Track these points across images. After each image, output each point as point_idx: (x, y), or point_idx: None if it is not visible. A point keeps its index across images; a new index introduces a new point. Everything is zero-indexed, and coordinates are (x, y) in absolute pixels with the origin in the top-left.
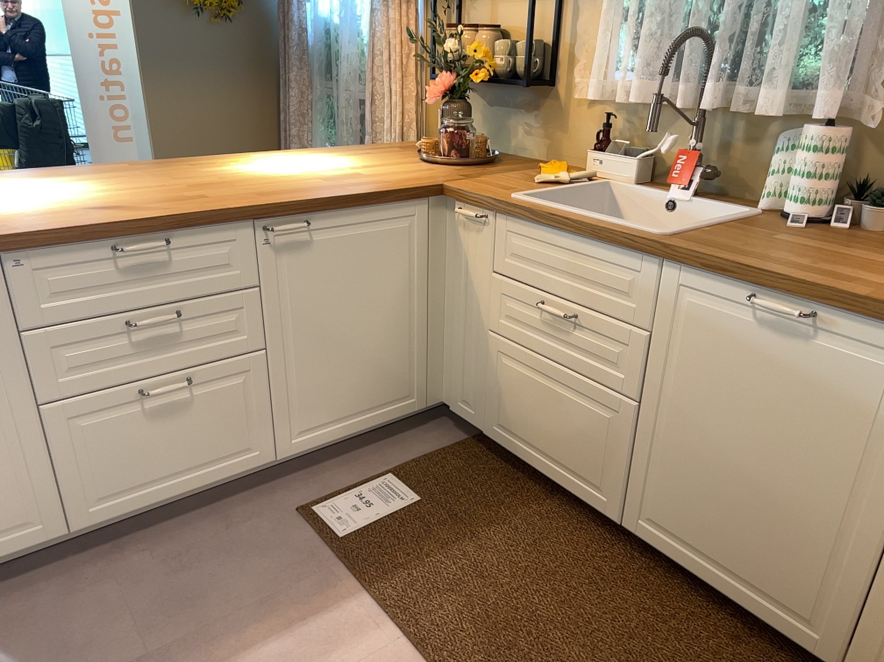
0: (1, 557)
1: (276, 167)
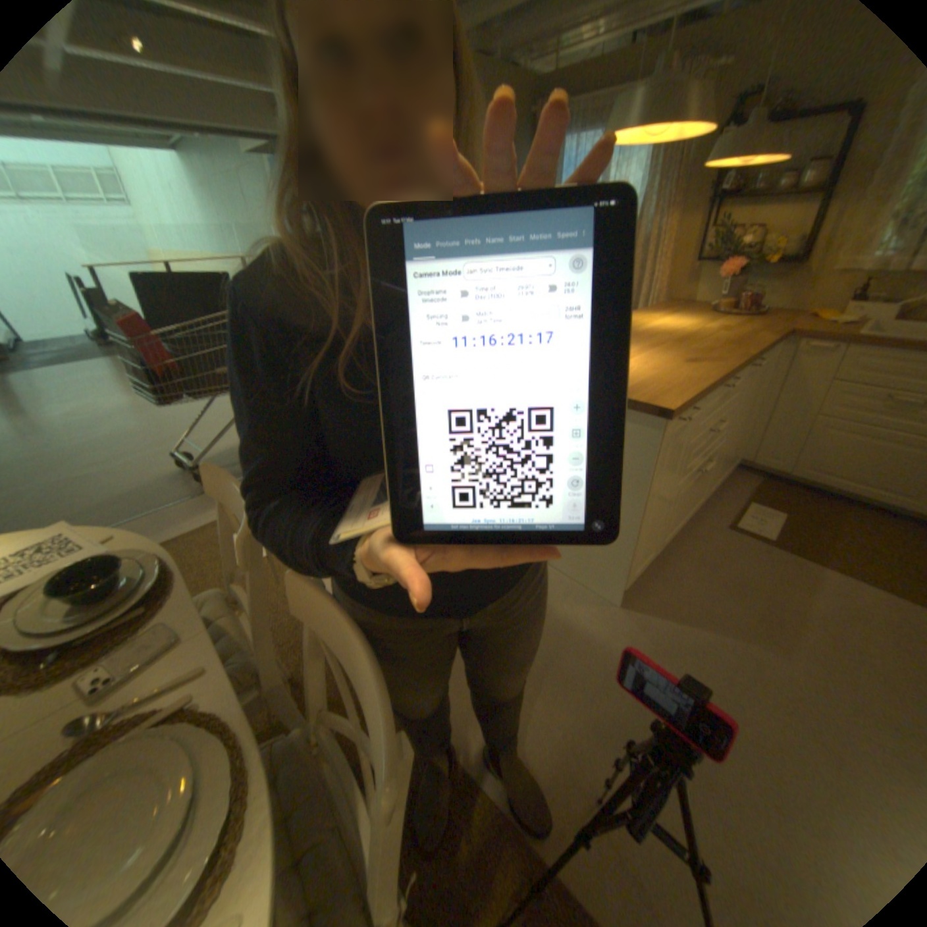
0: (640, 574)
1: (667, 325)
